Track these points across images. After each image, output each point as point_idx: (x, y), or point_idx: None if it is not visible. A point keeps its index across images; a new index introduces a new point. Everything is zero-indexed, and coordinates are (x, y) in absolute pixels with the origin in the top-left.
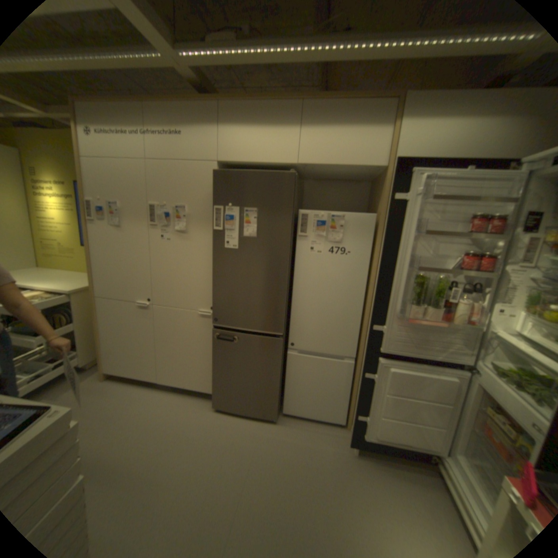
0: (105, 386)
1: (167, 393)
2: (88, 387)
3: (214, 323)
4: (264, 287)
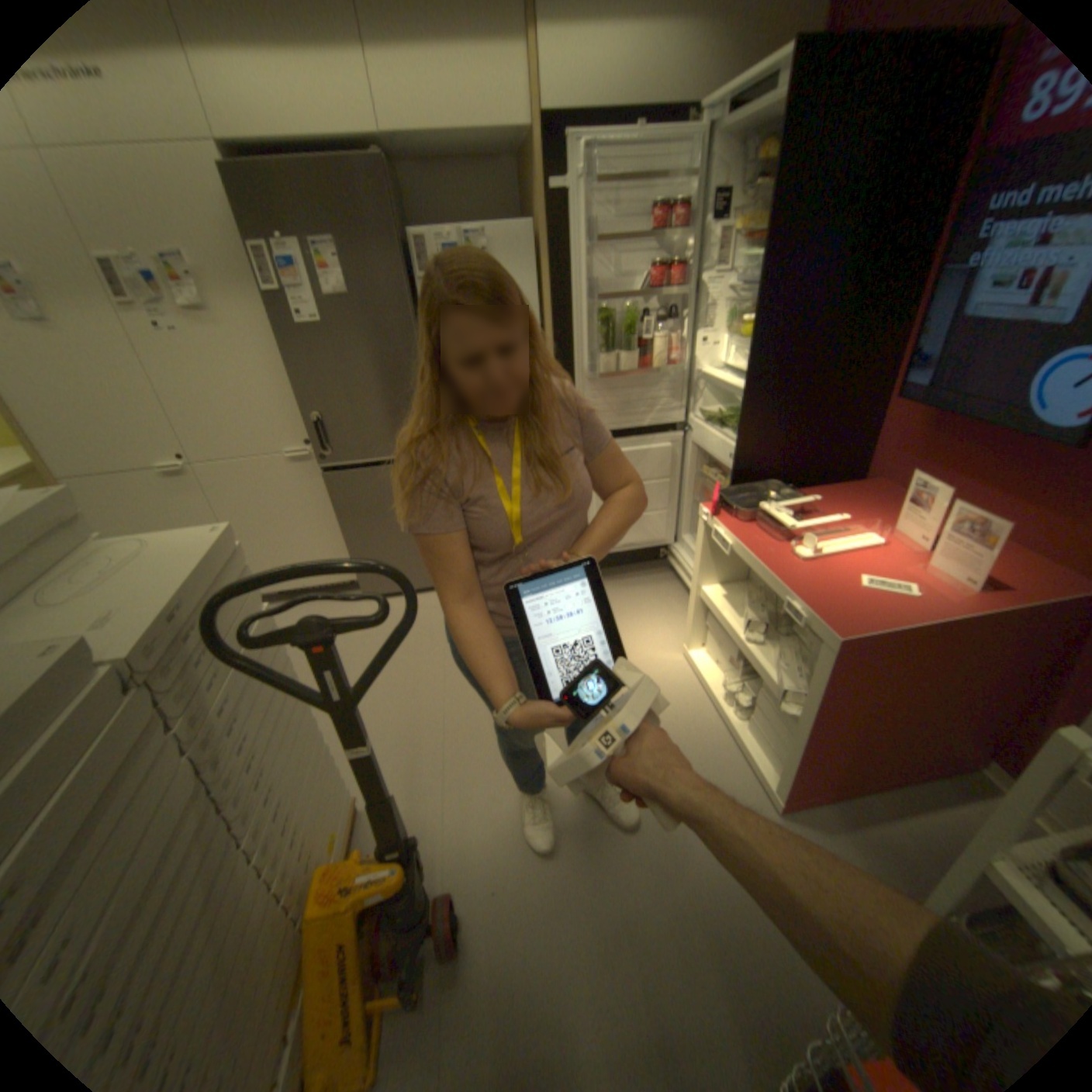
0: None
1: None
2: None
3: (319, 467)
4: (388, 382)
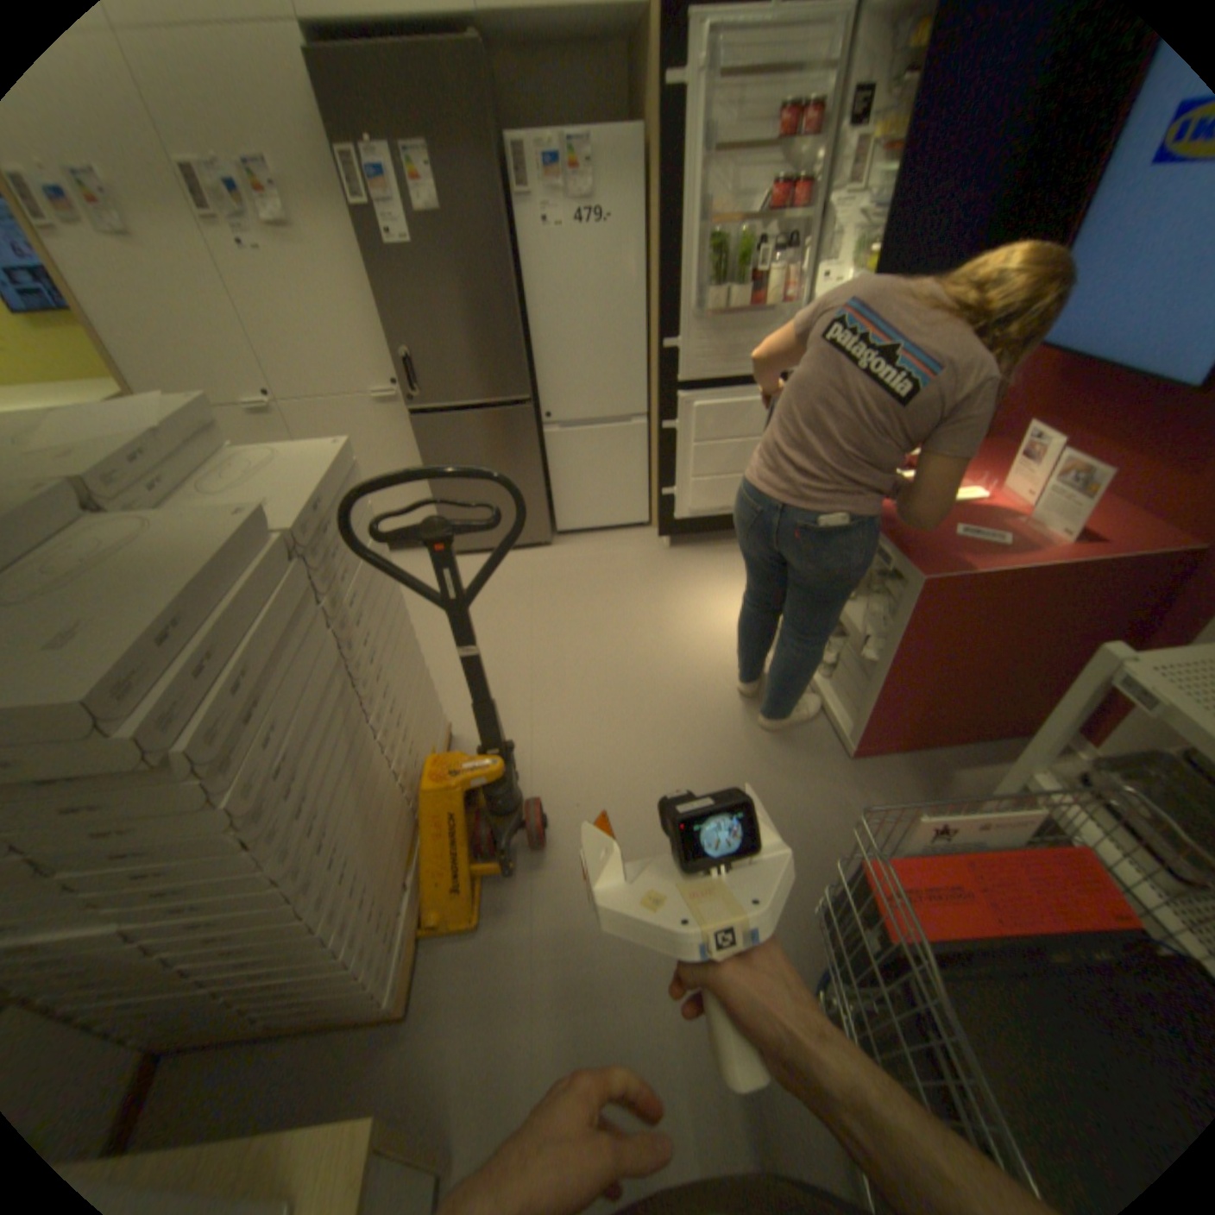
0: None
1: None
2: None
3: (405, 410)
4: (479, 316)
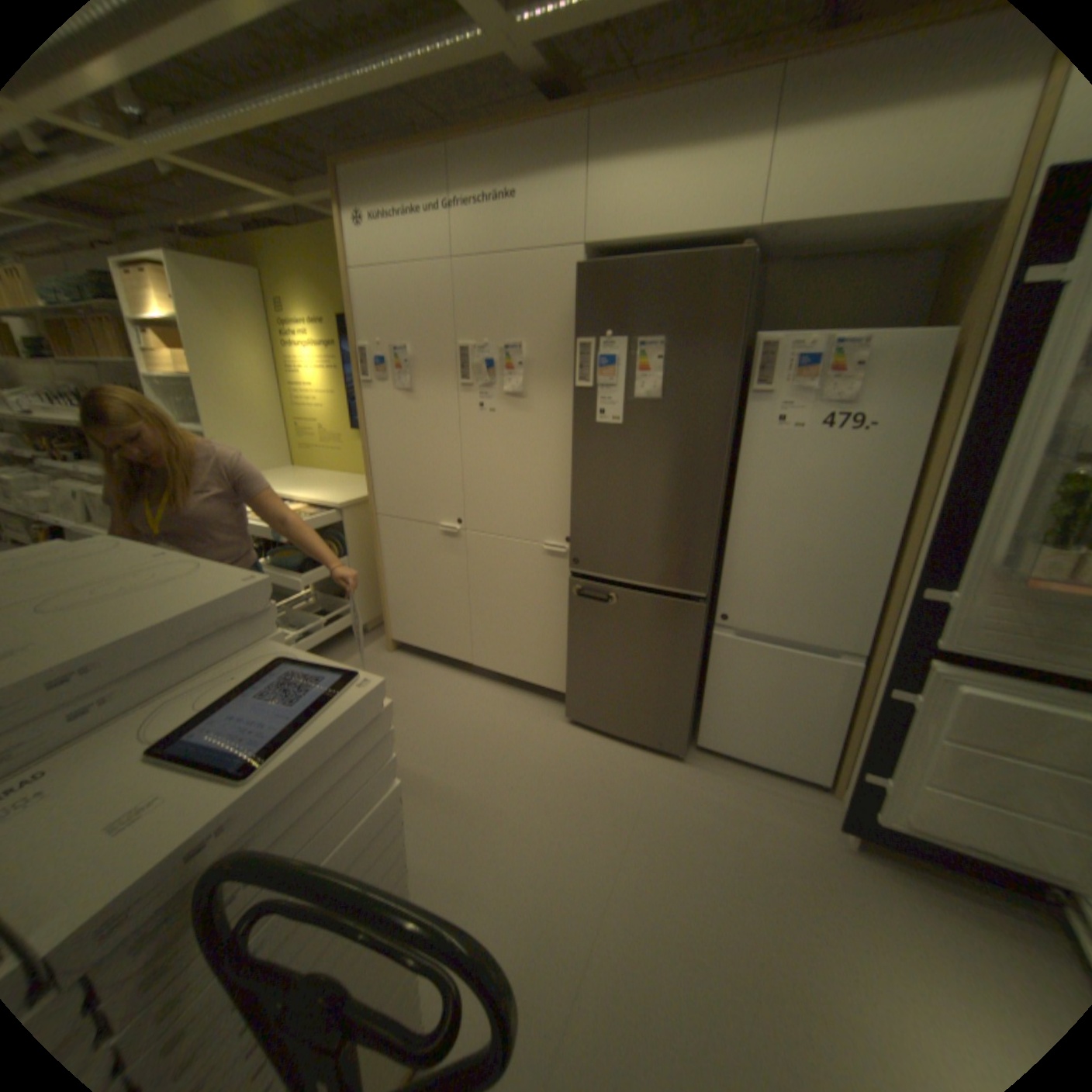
0: (396, 660)
1: (489, 683)
2: (371, 659)
3: (570, 567)
4: (672, 501)
